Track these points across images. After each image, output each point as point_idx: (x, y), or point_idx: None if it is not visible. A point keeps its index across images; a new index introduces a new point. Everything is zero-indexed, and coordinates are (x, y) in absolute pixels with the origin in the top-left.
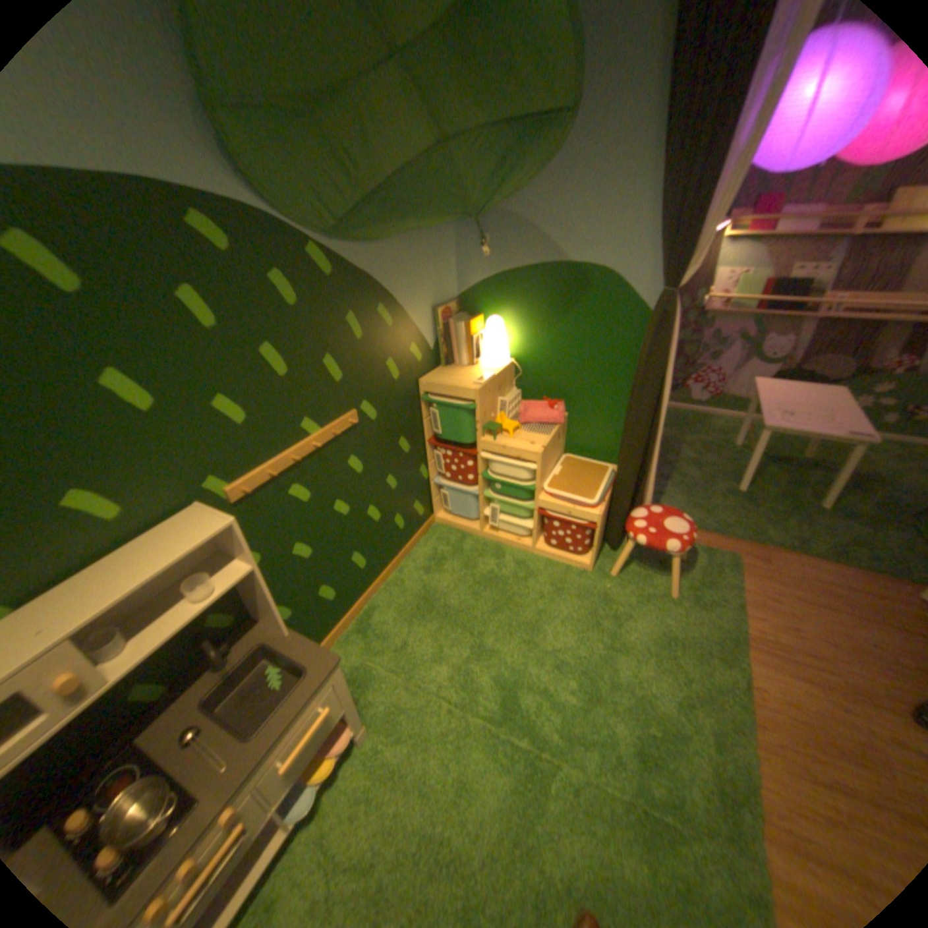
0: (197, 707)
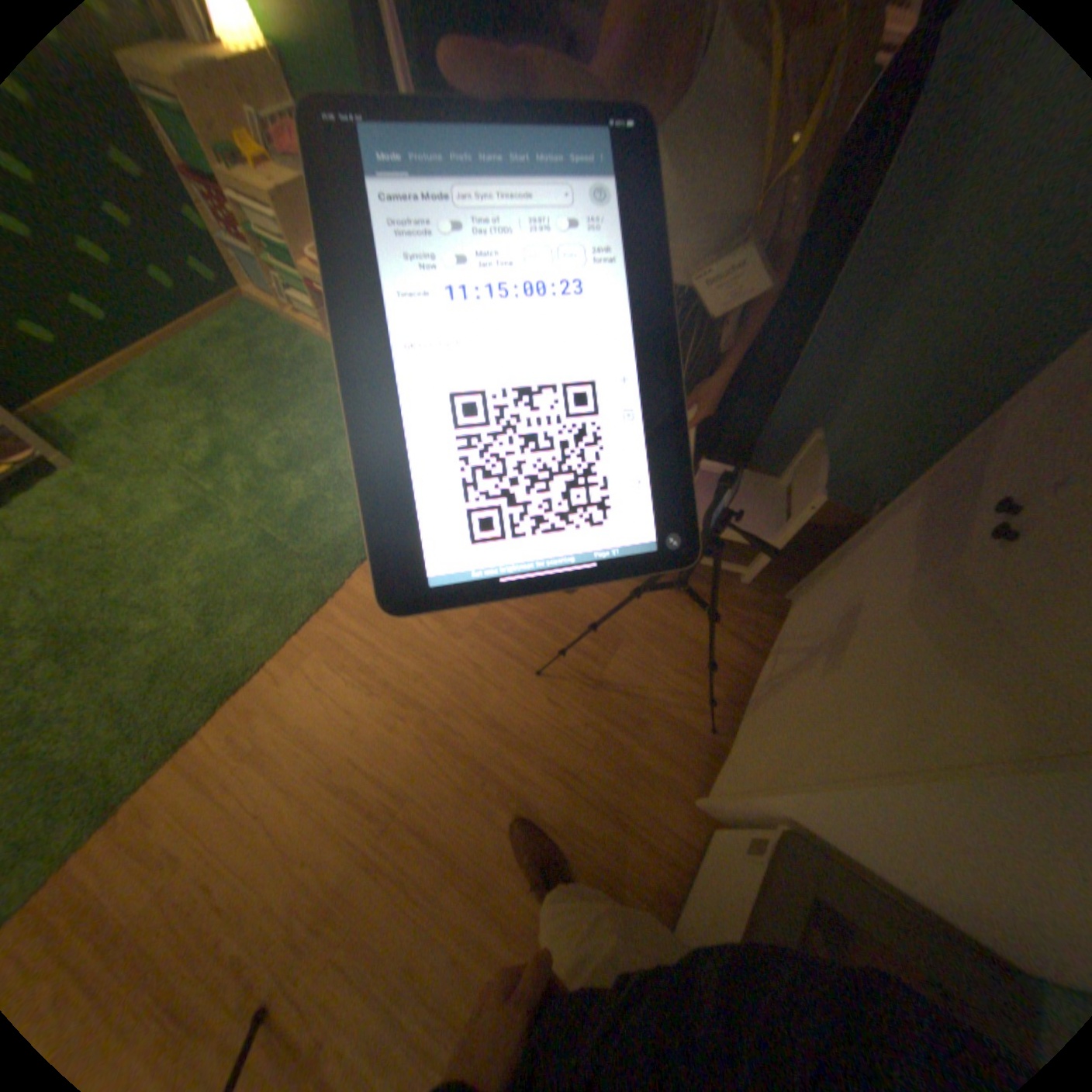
0: None
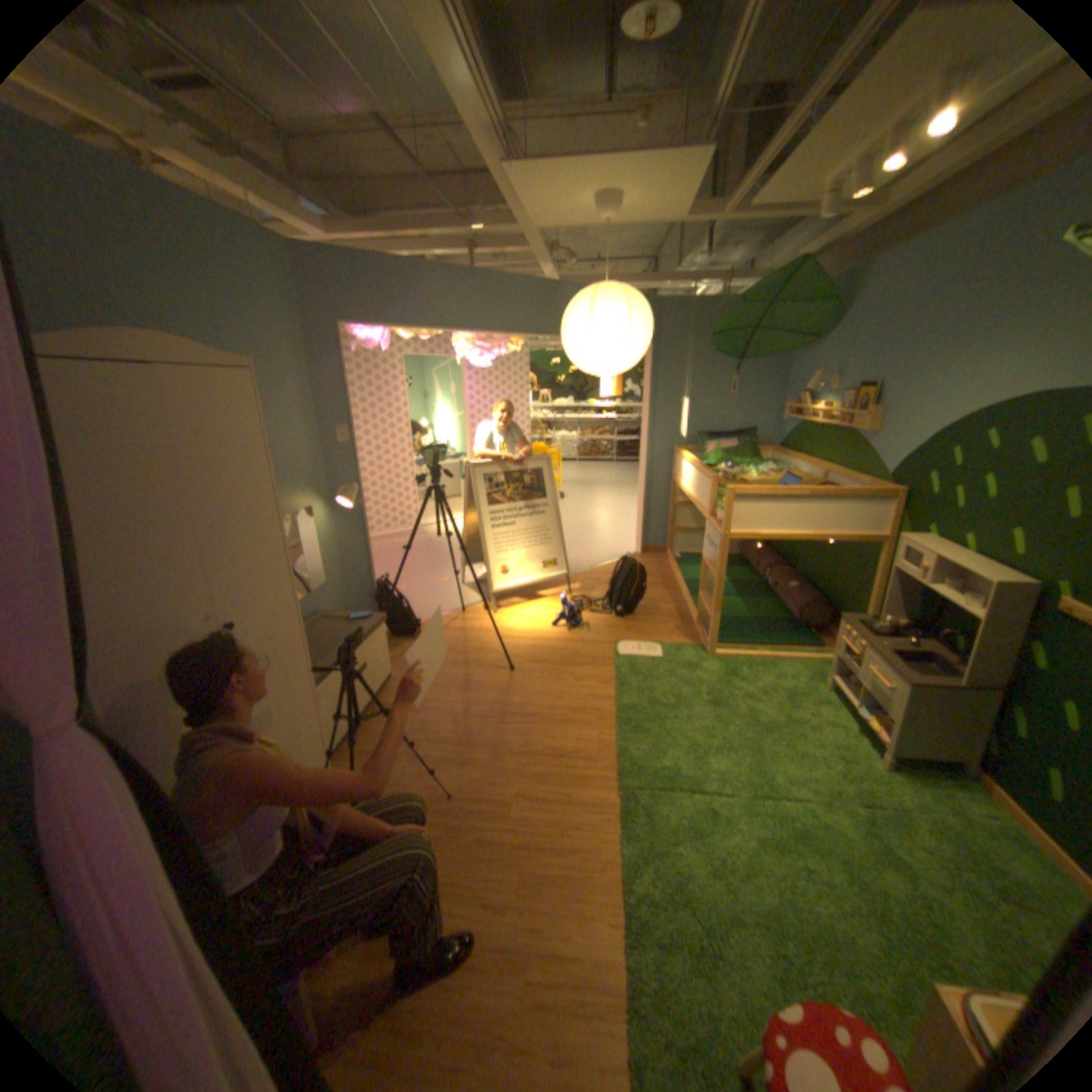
0: (934, 653)
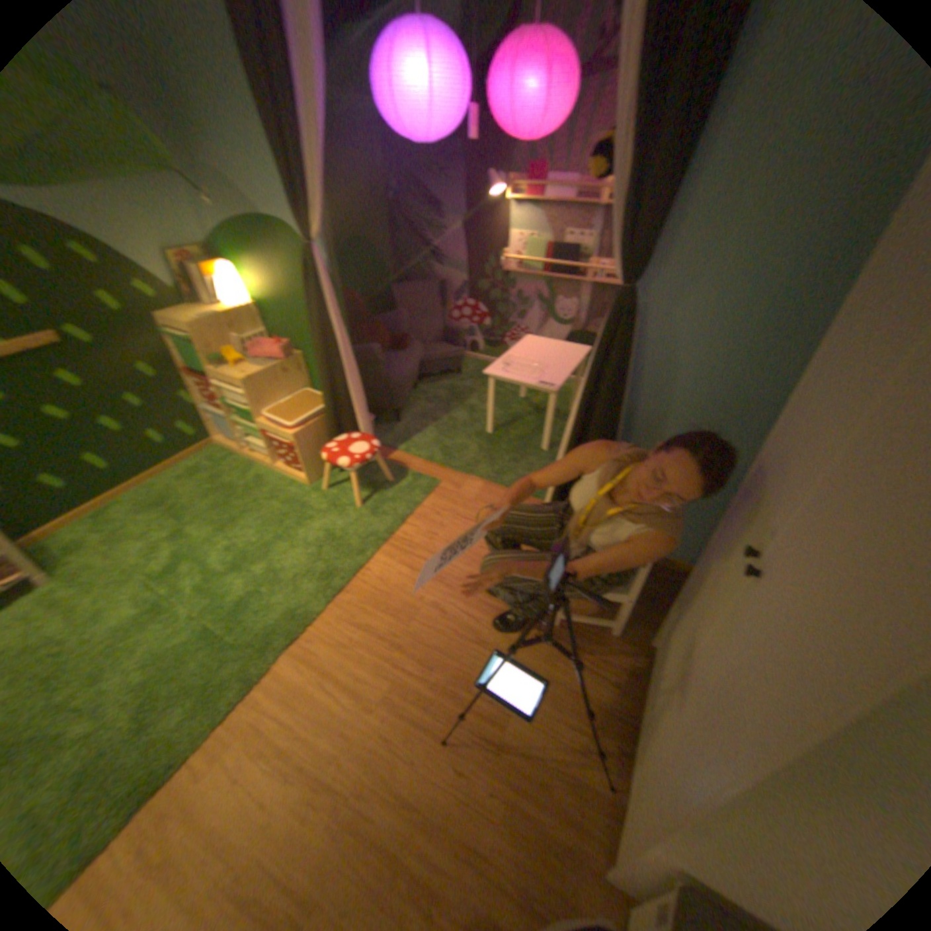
0: None
